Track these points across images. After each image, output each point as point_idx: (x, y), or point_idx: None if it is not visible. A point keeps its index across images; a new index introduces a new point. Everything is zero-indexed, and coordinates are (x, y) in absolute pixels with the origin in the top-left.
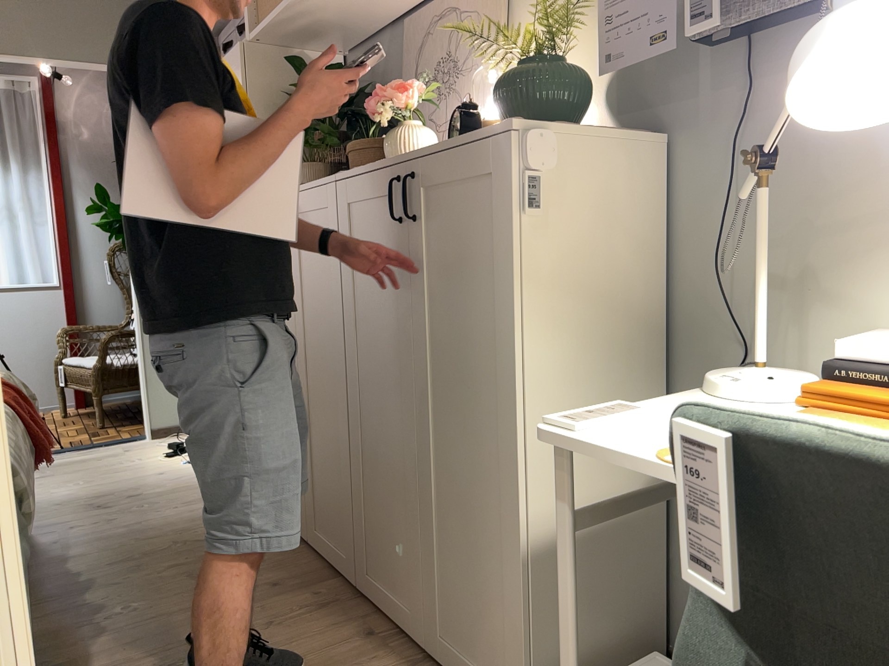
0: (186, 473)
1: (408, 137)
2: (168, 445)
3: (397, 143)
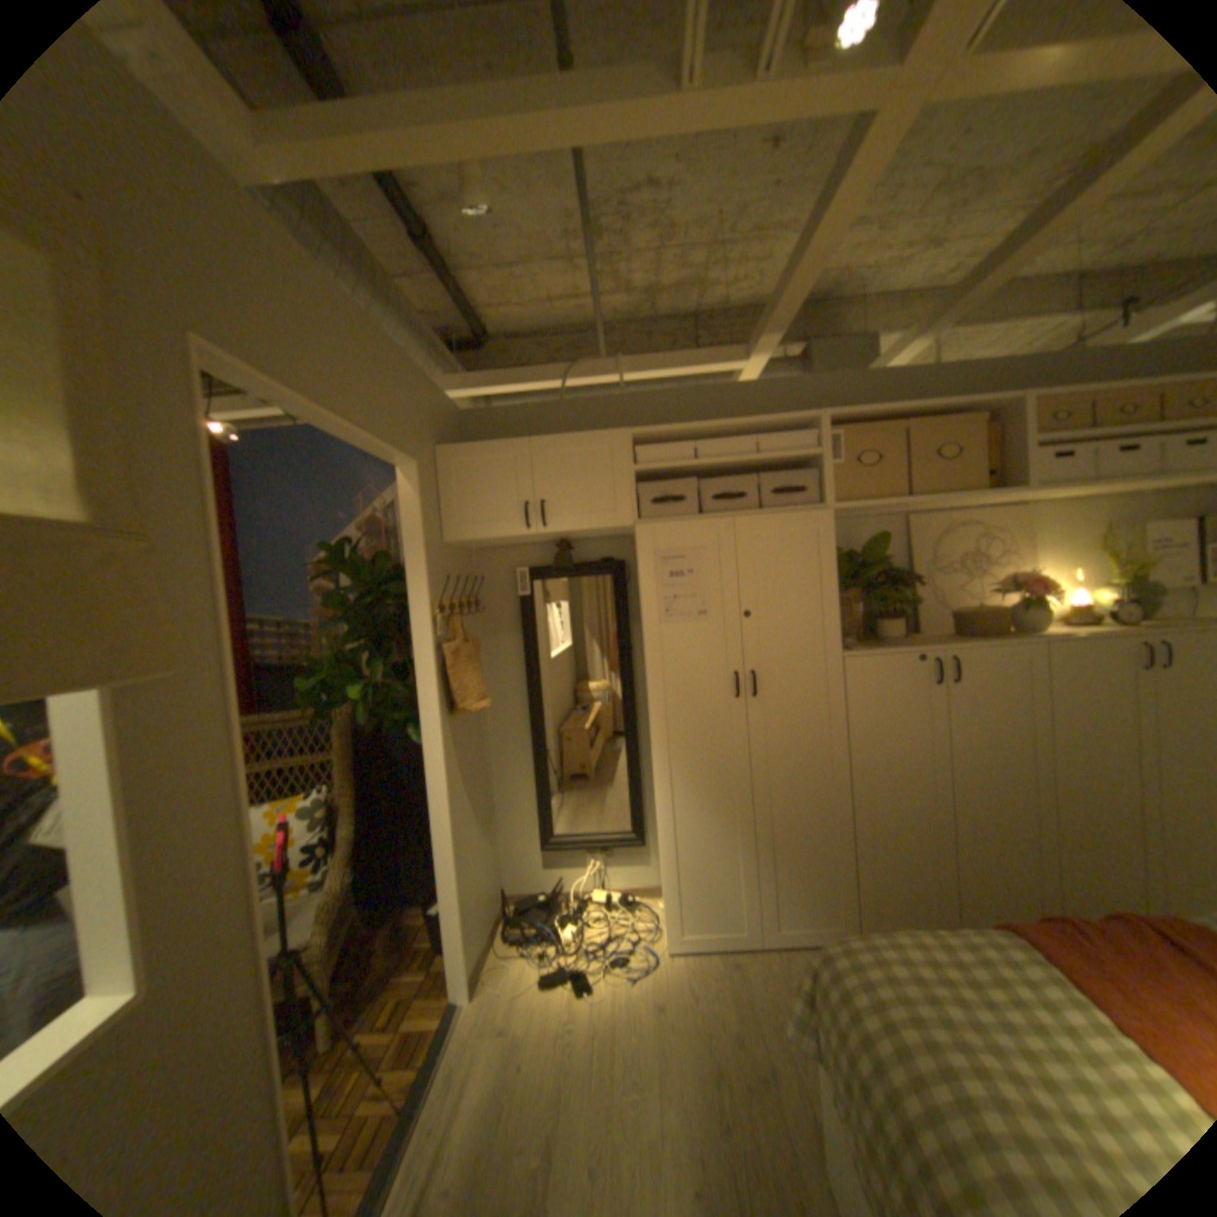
0: (677, 988)
1: (1052, 612)
2: (524, 991)
3: (1050, 615)
